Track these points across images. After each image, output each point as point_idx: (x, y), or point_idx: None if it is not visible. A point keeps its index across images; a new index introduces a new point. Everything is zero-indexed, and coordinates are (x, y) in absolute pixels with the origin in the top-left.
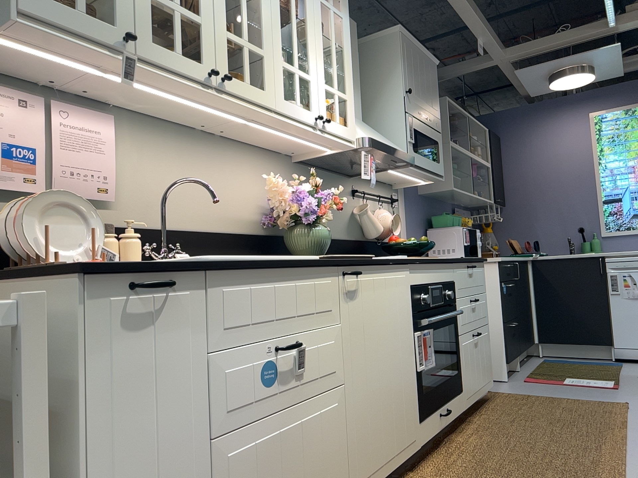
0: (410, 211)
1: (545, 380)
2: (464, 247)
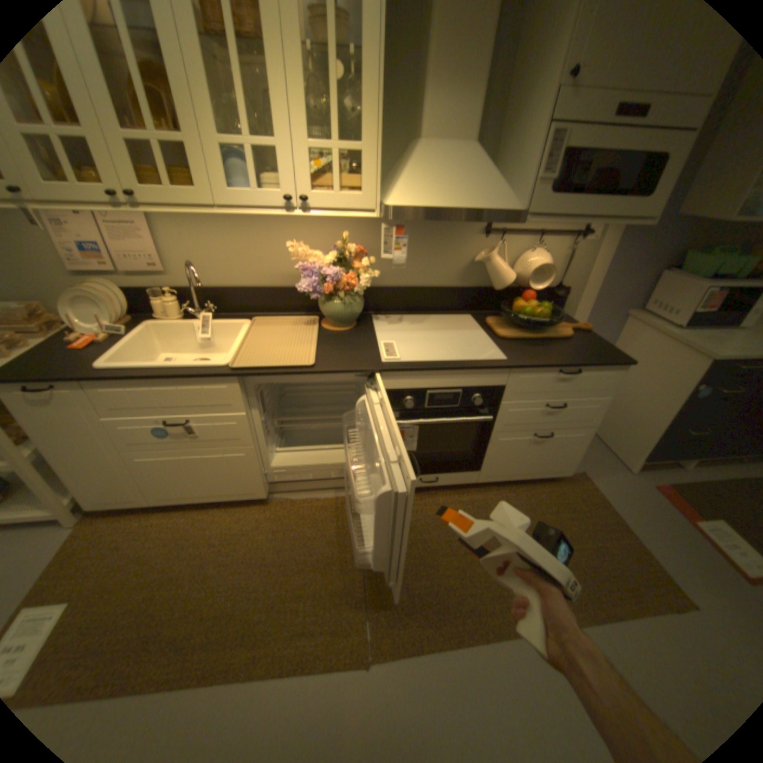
0: (629, 243)
1: (684, 504)
2: (696, 313)
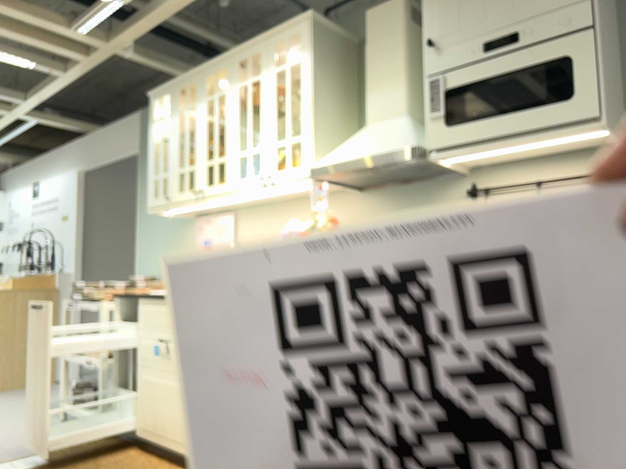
0: None
1: None
2: None
